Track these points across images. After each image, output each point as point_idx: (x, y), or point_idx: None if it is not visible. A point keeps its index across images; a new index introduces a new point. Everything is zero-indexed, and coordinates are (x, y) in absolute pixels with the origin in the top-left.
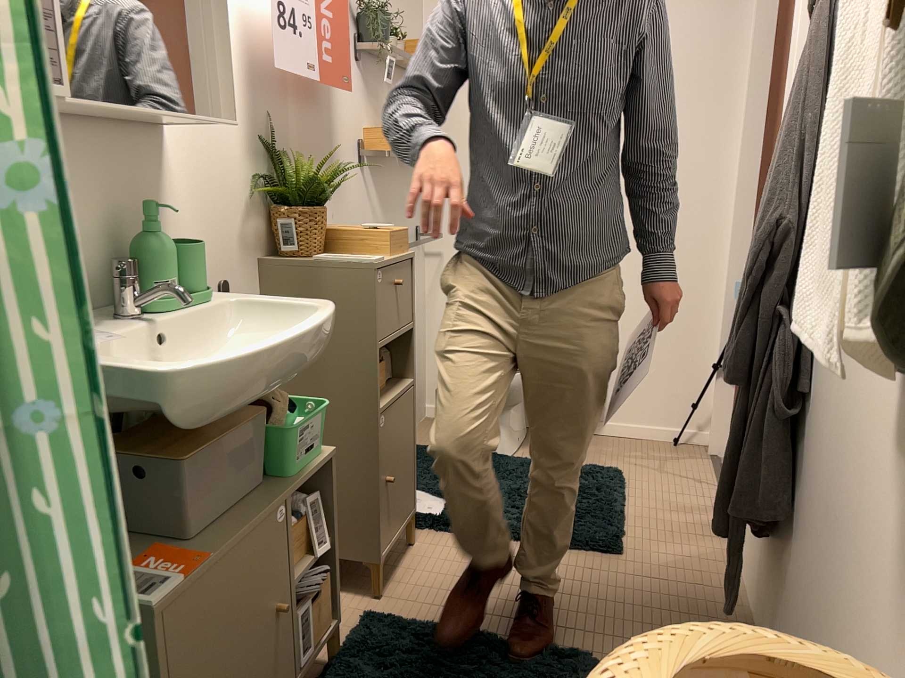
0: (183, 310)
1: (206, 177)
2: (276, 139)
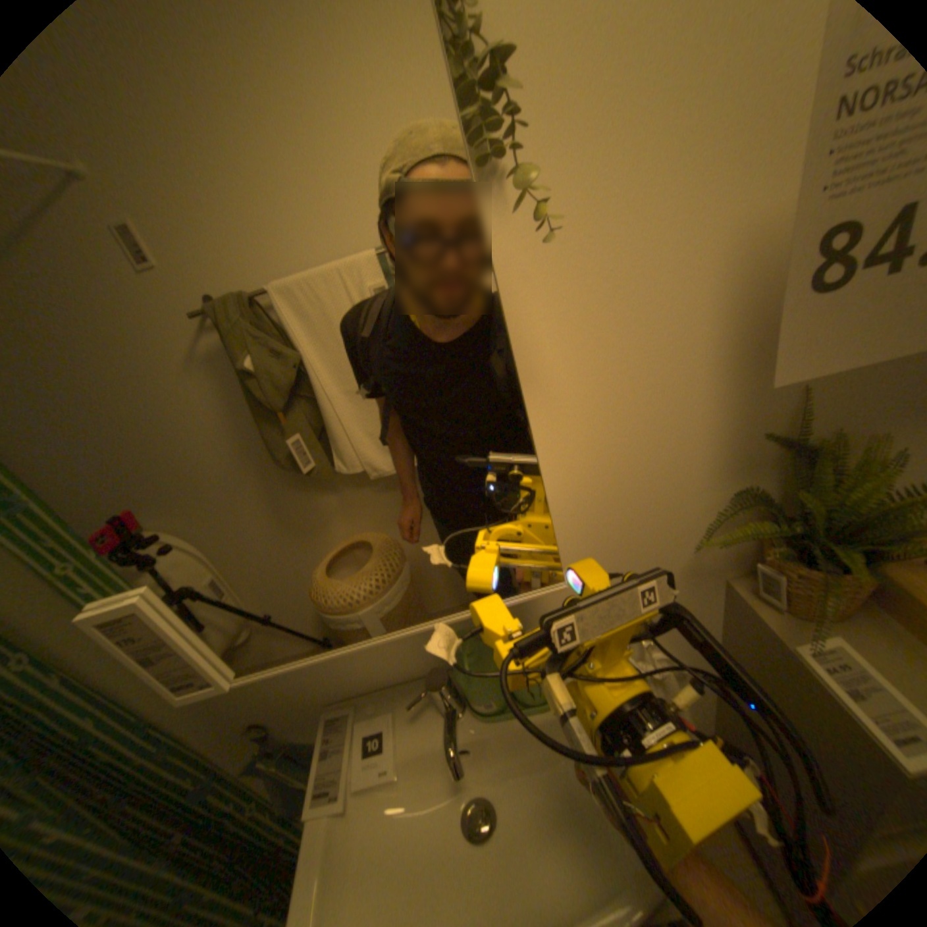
0: (498, 726)
1: (612, 530)
2: (818, 418)
